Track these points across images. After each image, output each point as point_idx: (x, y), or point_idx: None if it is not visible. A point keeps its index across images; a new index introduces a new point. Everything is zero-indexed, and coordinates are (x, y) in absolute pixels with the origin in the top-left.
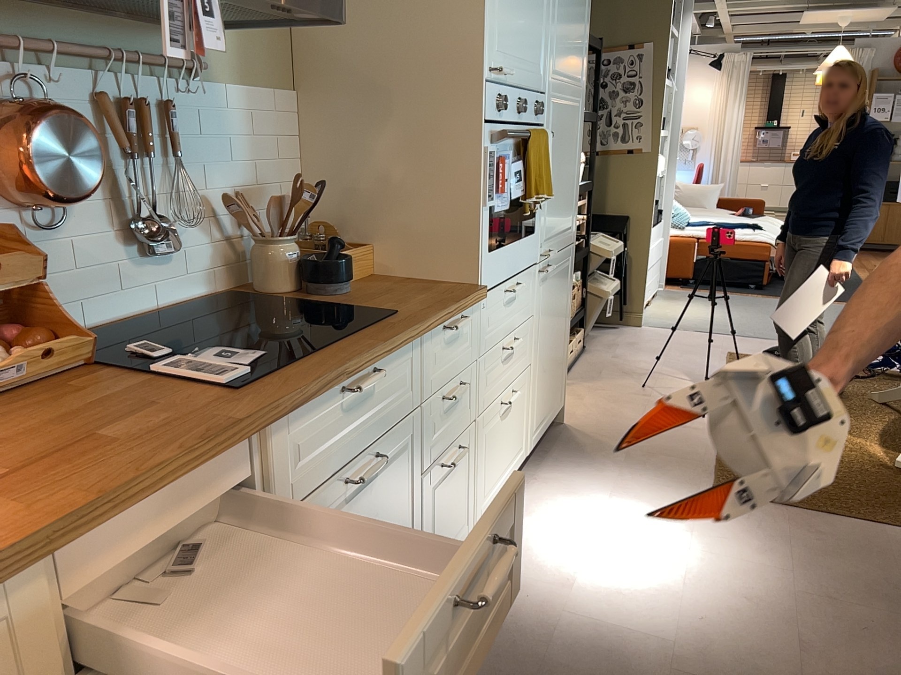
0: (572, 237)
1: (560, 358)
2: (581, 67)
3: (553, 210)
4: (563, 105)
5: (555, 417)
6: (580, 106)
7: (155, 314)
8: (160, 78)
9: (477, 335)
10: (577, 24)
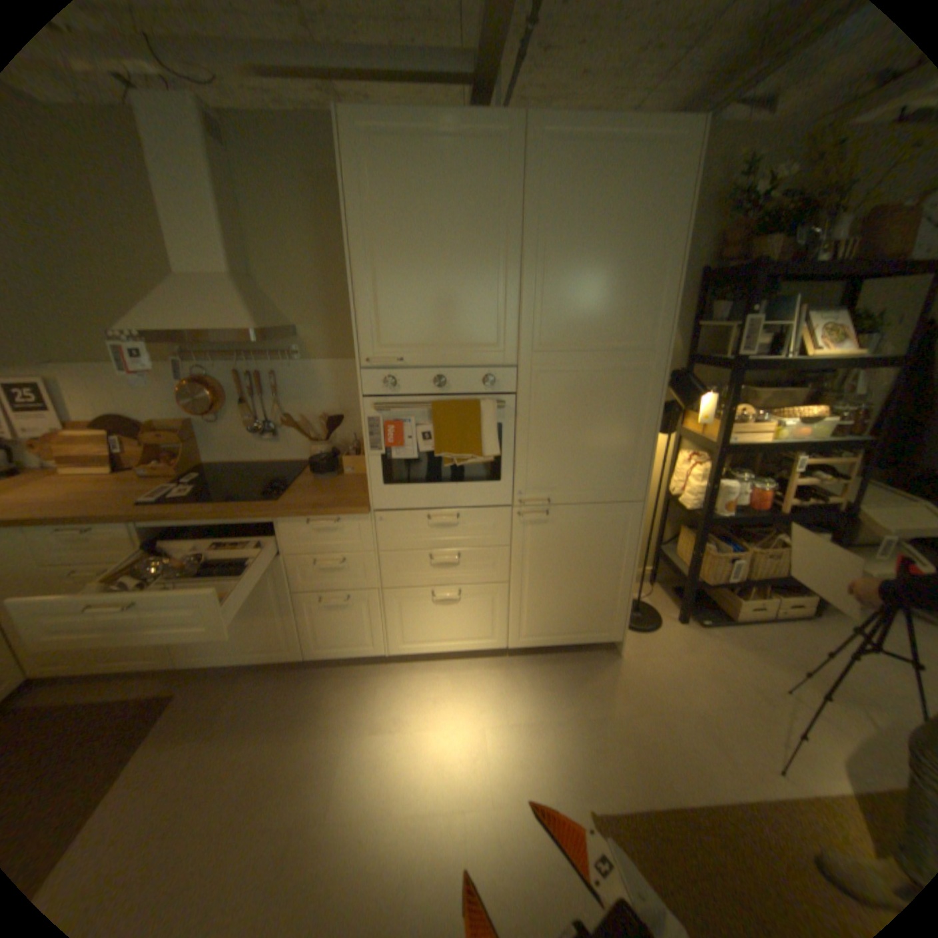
0: (631, 496)
1: (601, 598)
2: (642, 329)
3: (553, 467)
4: (577, 372)
5: (590, 644)
6: (650, 369)
7: (268, 463)
8: (270, 361)
9: (372, 537)
10: (621, 286)
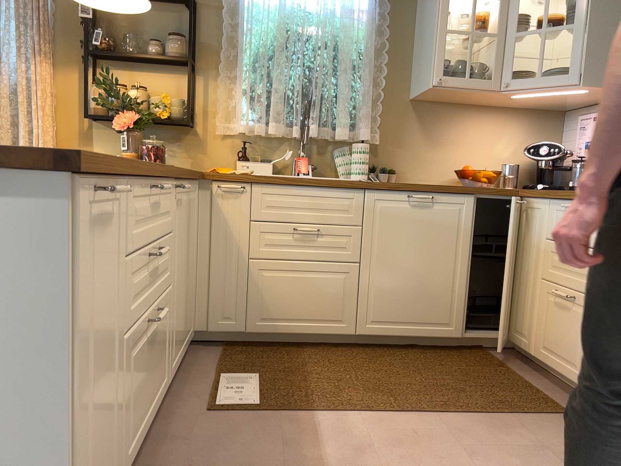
0: None
1: None
2: None
3: None
4: None
5: None
6: None
7: None
8: None
9: None
10: None
